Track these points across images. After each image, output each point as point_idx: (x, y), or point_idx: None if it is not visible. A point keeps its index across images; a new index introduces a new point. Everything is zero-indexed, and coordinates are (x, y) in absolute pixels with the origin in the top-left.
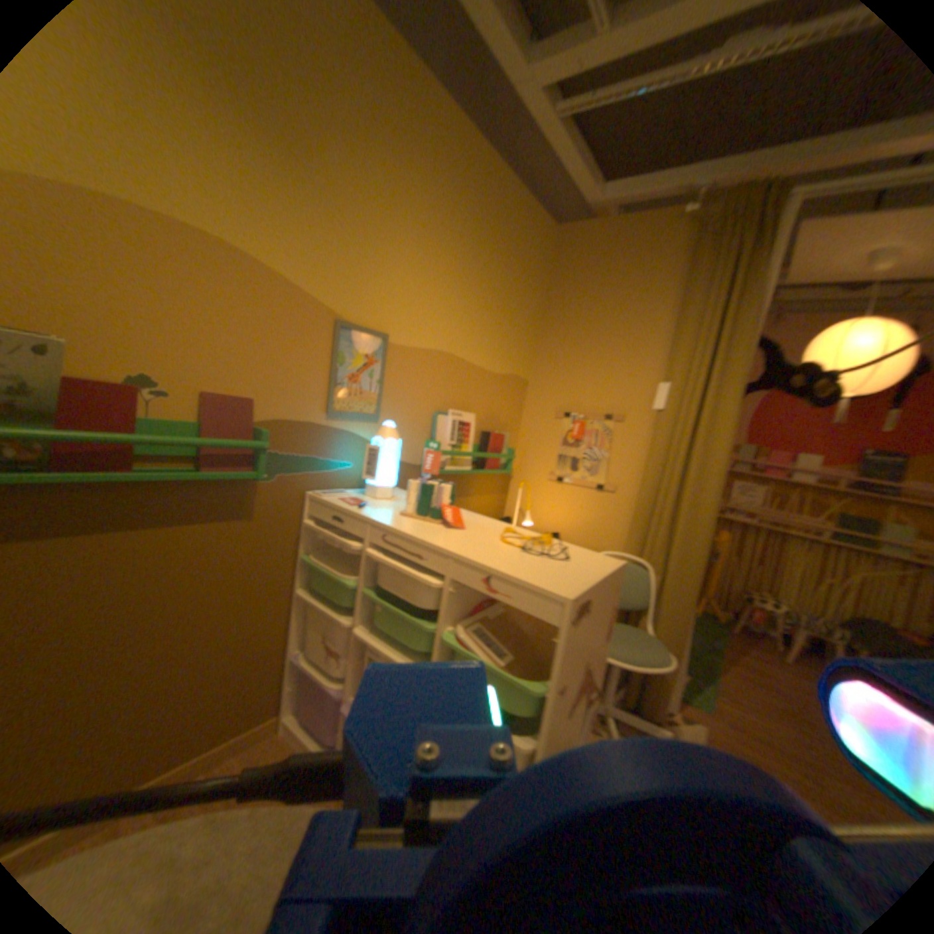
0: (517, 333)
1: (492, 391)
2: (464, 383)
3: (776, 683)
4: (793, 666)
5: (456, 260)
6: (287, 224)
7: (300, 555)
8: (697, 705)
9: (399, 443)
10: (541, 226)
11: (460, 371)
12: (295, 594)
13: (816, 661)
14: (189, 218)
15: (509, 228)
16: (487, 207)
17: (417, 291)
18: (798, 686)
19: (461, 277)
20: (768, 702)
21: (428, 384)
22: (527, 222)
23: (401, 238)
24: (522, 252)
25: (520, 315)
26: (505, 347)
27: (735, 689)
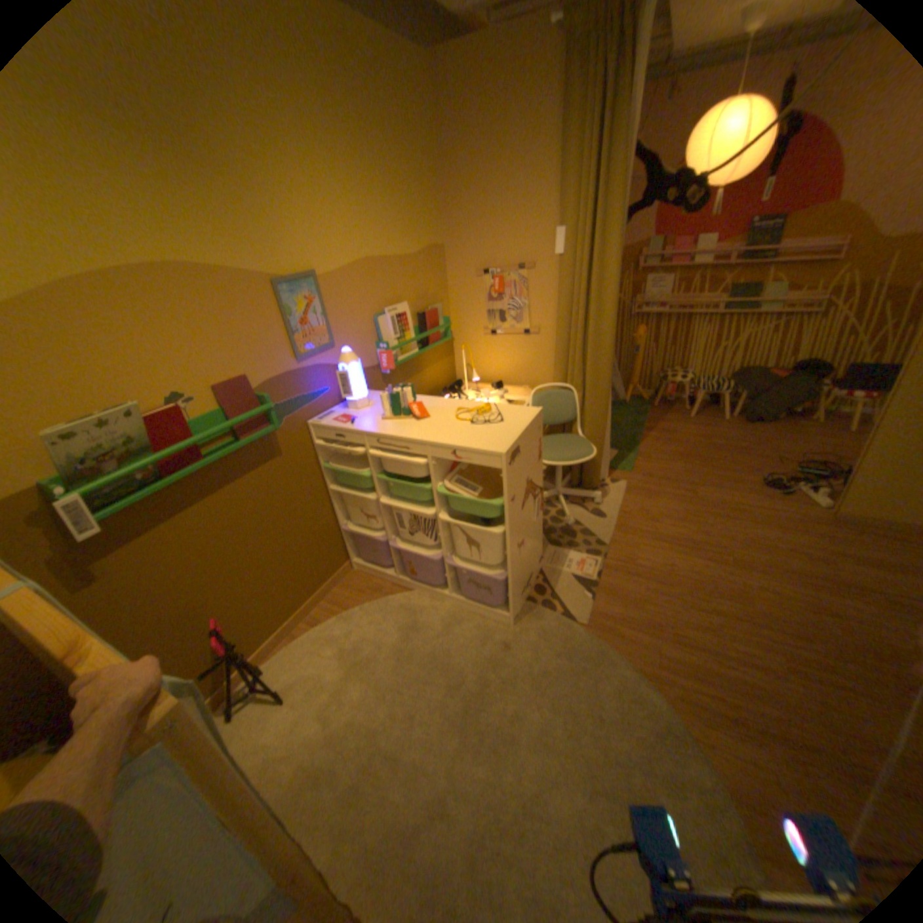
0: (418, 203)
1: (412, 273)
2: (387, 278)
3: (678, 435)
4: (693, 418)
5: (340, 162)
6: (197, 217)
7: (319, 464)
8: (619, 468)
9: (357, 362)
10: (408, 66)
11: (380, 269)
12: (327, 489)
13: (711, 408)
14: (133, 258)
15: (376, 91)
16: (348, 81)
17: (319, 215)
18: (694, 432)
19: (351, 177)
20: (670, 450)
21: (359, 295)
22: (392, 71)
23: (286, 170)
24: (397, 111)
25: (416, 182)
26: (411, 224)
27: (648, 449)
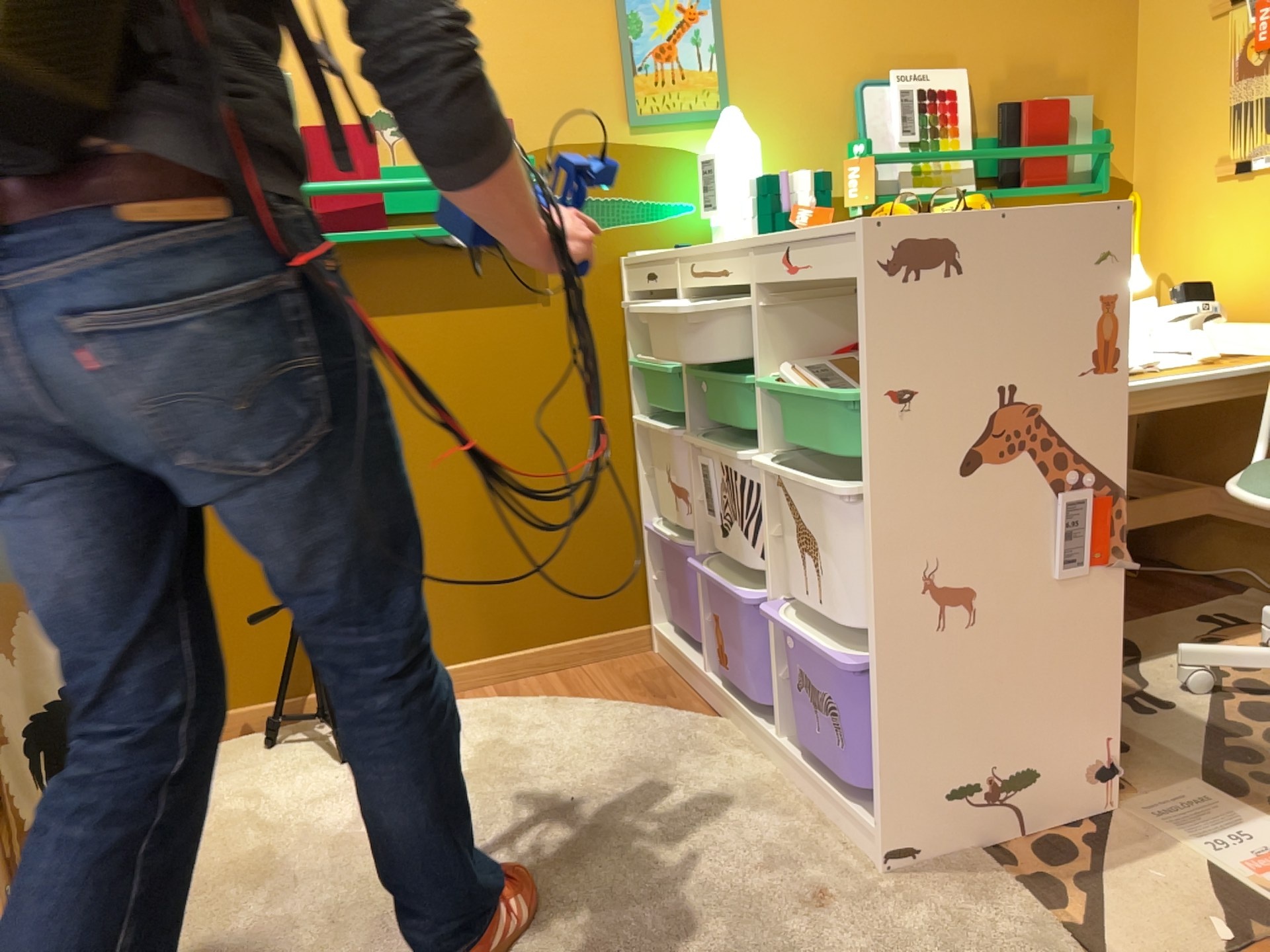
0: None
1: (1006, 9)
2: (917, 8)
3: None
4: None
5: None
6: None
7: (628, 359)
8: None
9: (742, 139)
10: None
11: None
12: (633, 424)
13: None
14: None
15: None
16: None
17: None
18: None
19: None
20: None
21: (823, 31)
22: None
23: None
24: None
25: None
26: None
27: None
